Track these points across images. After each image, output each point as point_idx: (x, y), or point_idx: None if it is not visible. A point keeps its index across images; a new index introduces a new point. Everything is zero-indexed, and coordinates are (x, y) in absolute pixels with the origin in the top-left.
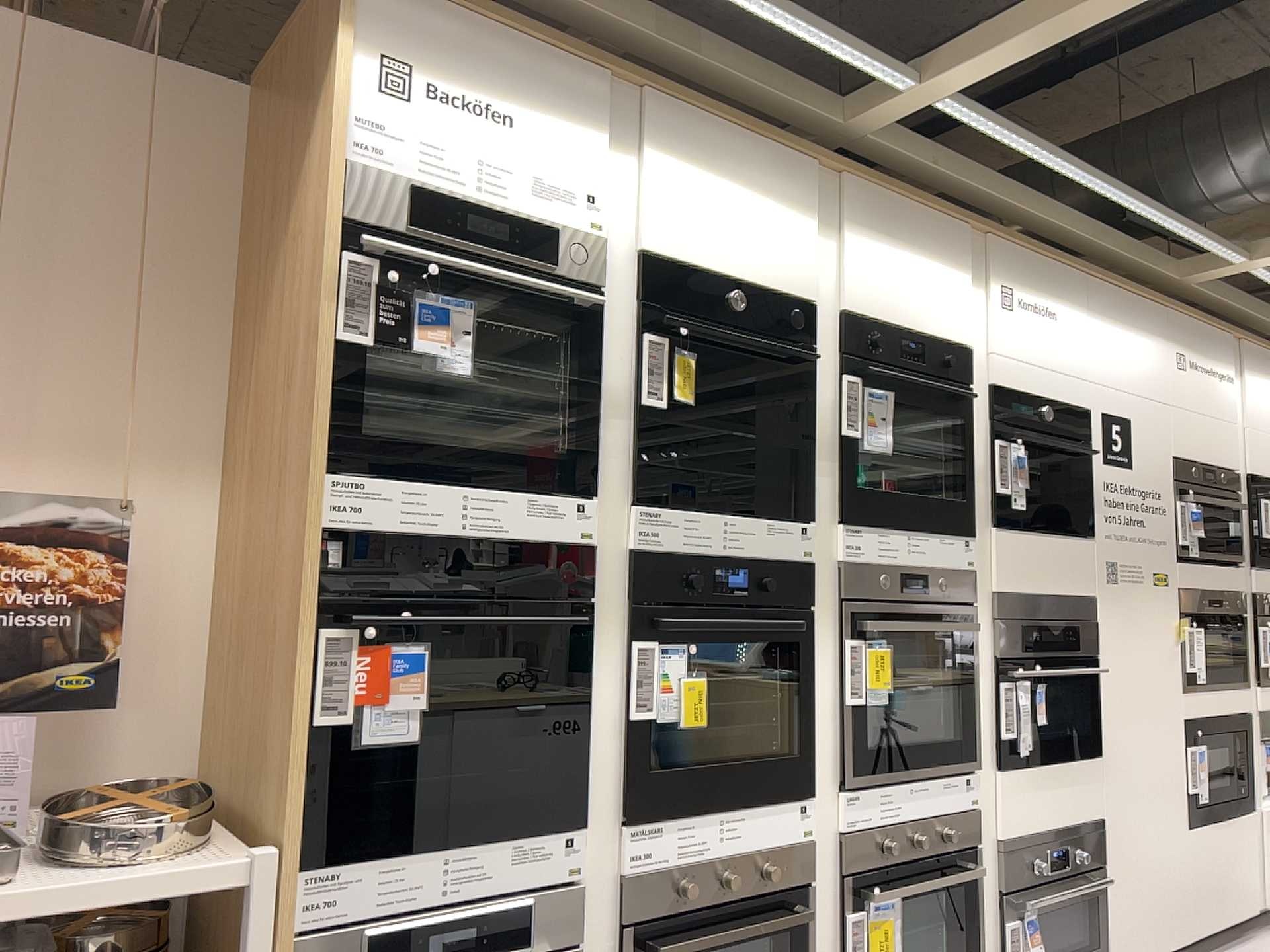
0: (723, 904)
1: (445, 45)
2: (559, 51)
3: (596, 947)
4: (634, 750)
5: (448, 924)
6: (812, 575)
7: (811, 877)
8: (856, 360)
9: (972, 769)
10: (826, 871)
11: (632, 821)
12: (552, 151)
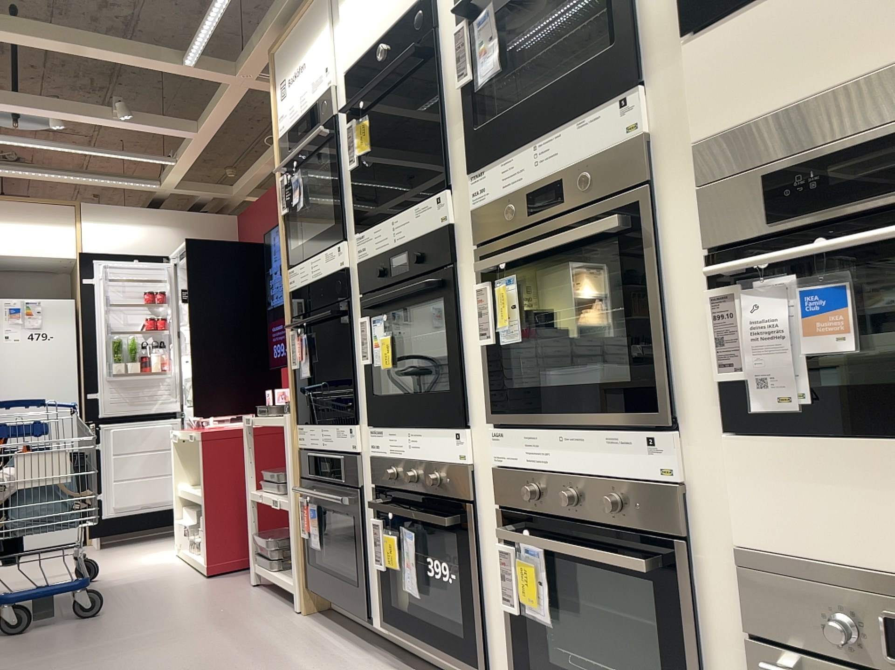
0: (418, 496)
1: (288, 57)
2: (309, 6)
3: (370, 496)
4: (367, 383)
5: (323, 460)
6: (446, 235)
7: (469, 499)
8: (459, 7)
9: (657, 426)
10: (490, 501)
11: (371, 426)
12: (313, 64)
